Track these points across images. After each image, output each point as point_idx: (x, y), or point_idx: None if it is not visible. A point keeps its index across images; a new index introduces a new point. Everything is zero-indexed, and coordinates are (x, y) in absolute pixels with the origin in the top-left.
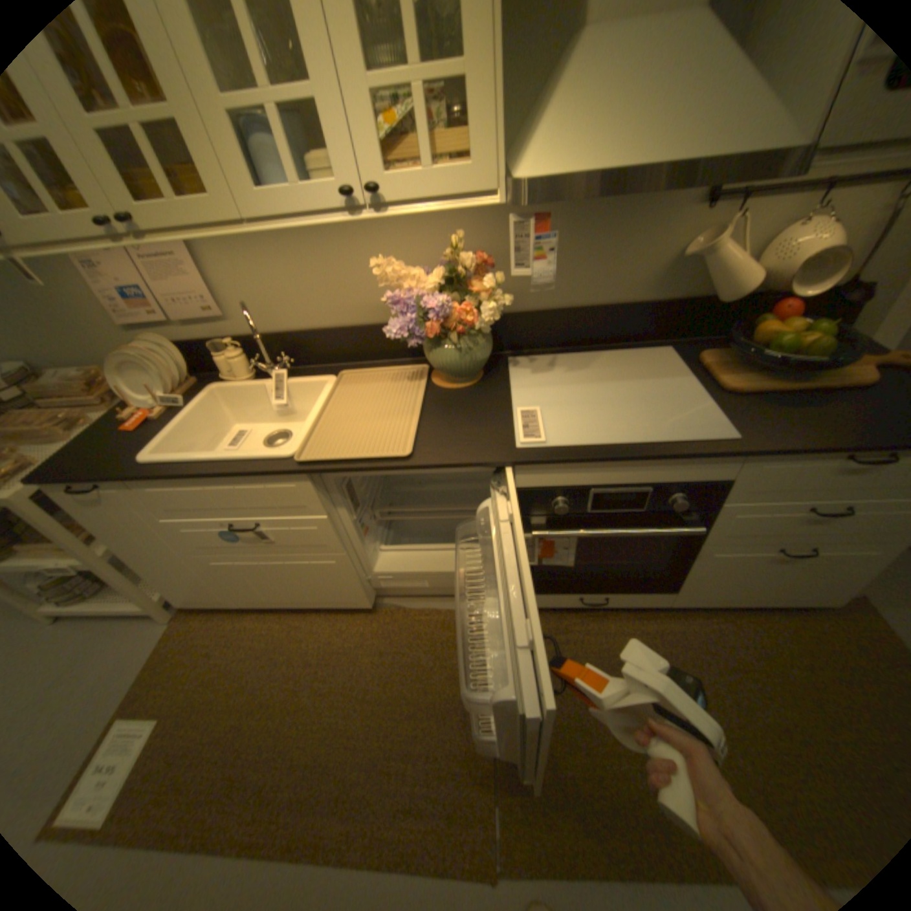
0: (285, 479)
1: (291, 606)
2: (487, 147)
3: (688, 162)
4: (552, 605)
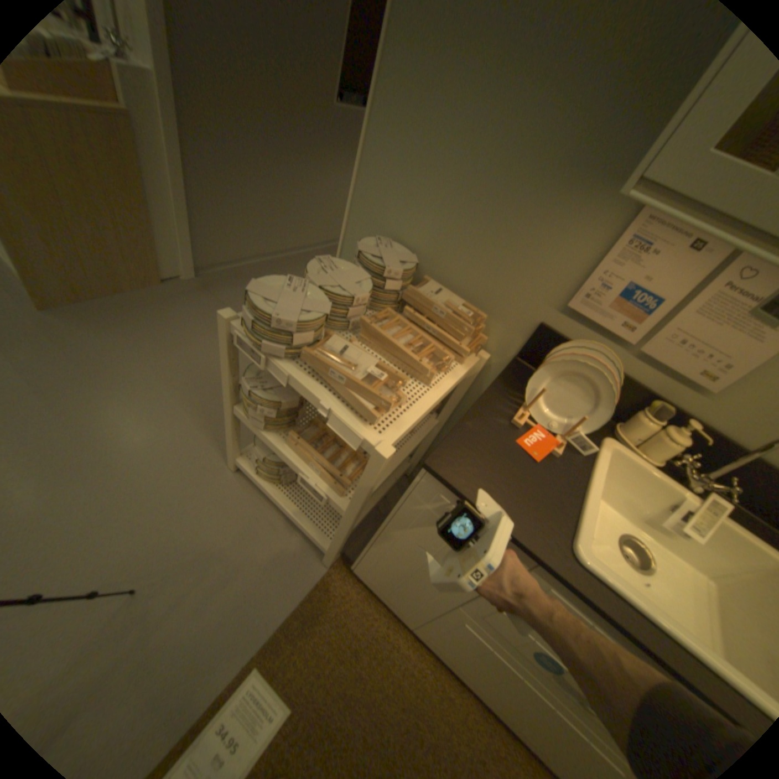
0: None
1: (472, 686)
2: None
3: None
4: None
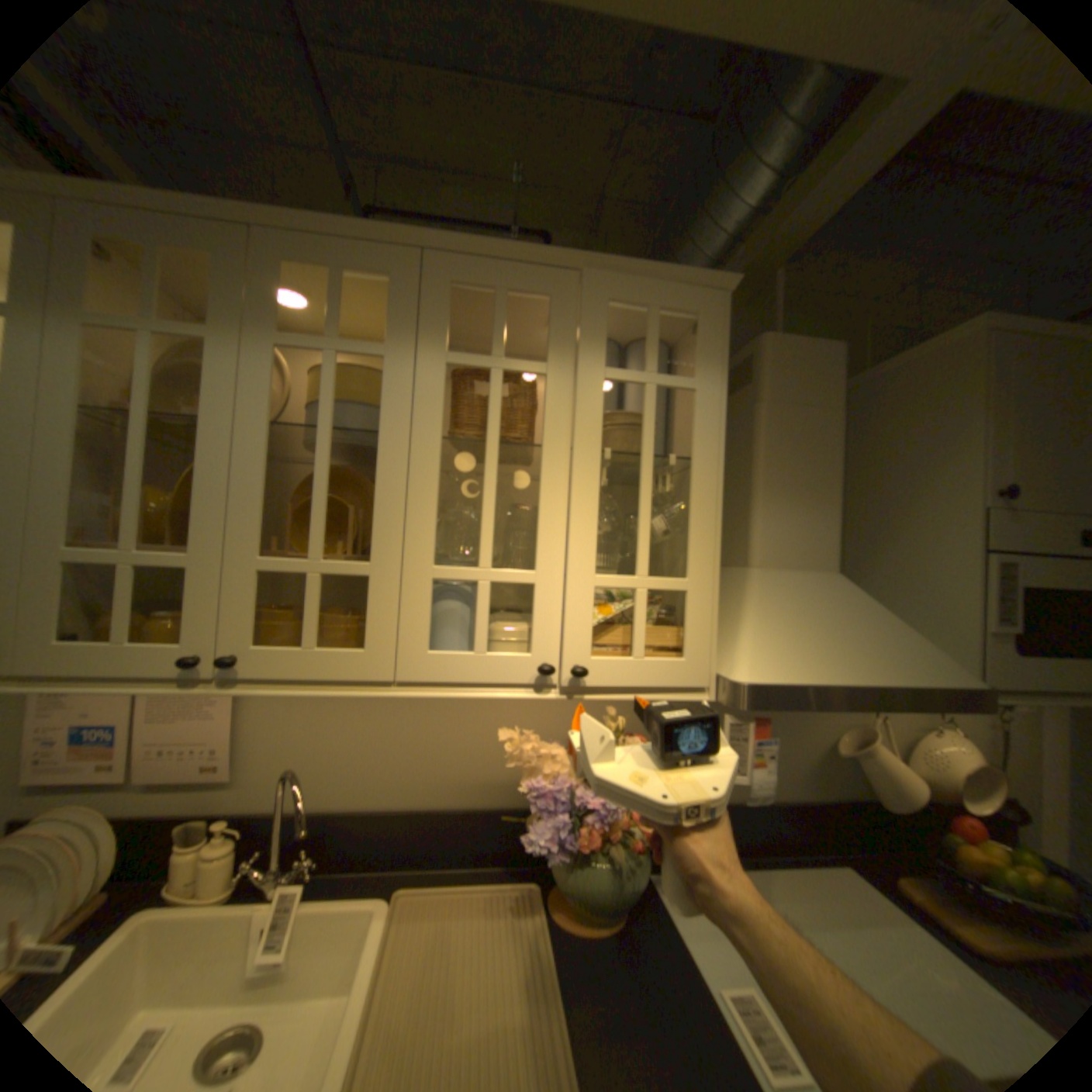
0: None
1: None
2: (703, 648)
3: (900, 690)
4: None
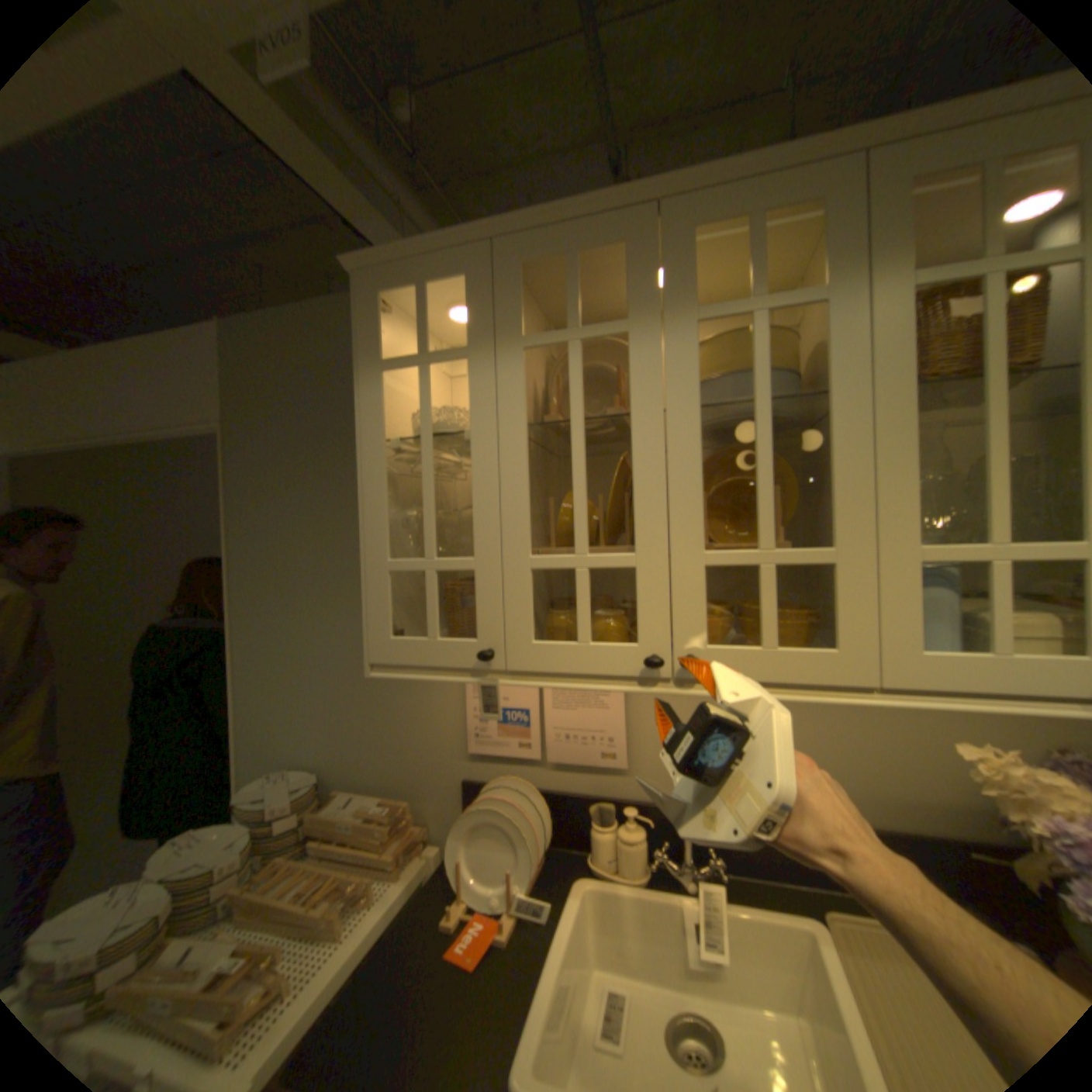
0: None
1: None
2: None
3: None
4: None
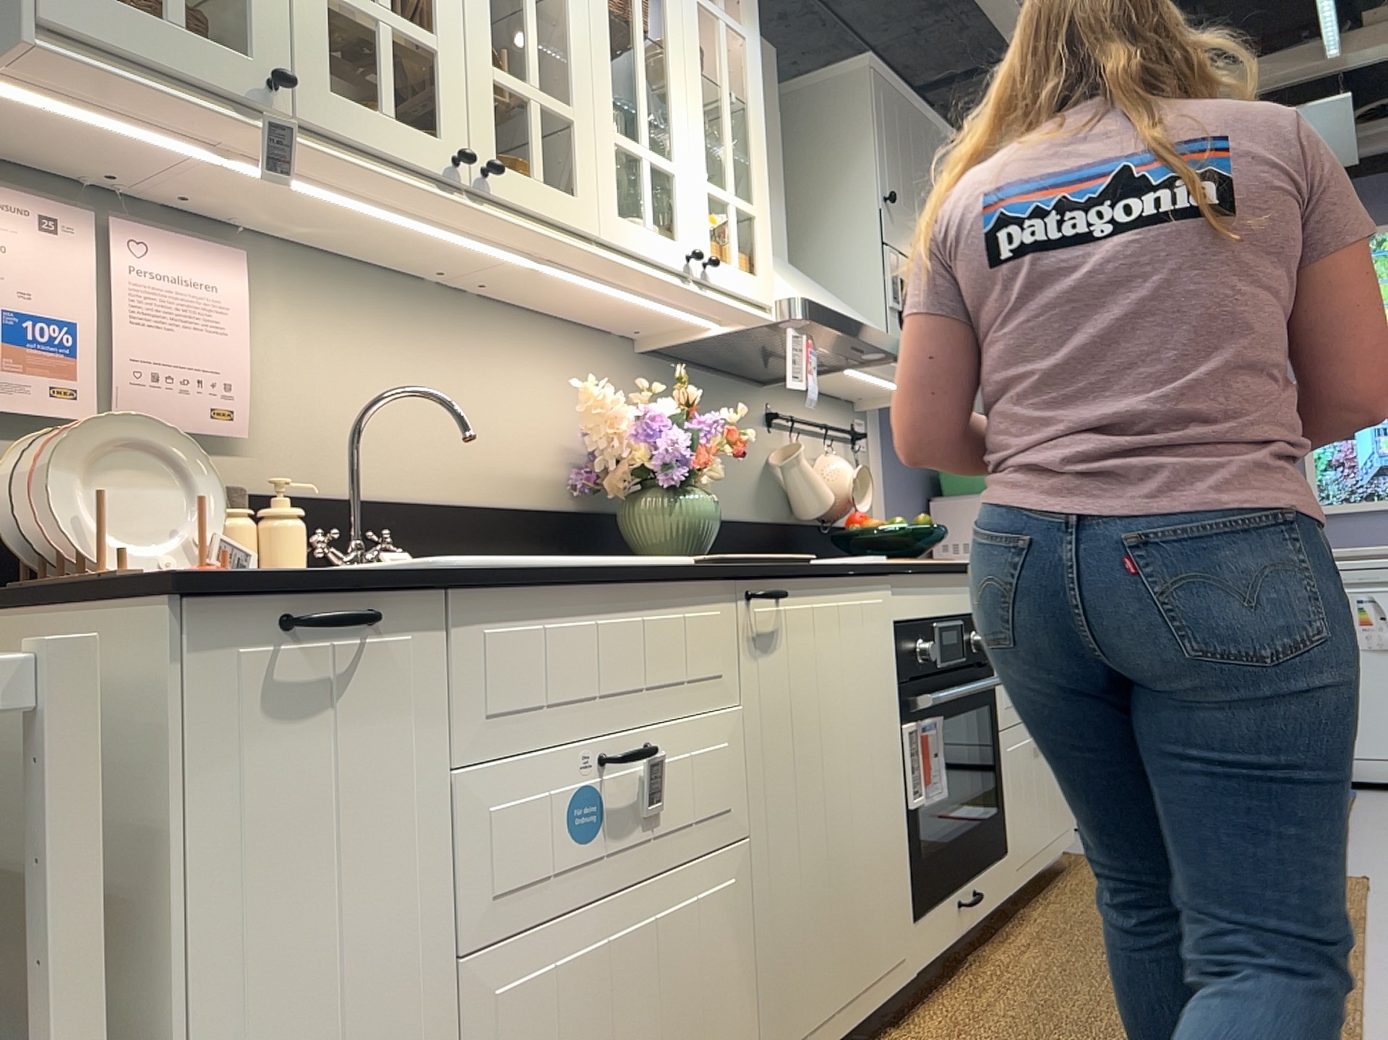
0: (710, 595)
1: None
2: (769, 271)
3: (868, 327)
4: (943, 939)
